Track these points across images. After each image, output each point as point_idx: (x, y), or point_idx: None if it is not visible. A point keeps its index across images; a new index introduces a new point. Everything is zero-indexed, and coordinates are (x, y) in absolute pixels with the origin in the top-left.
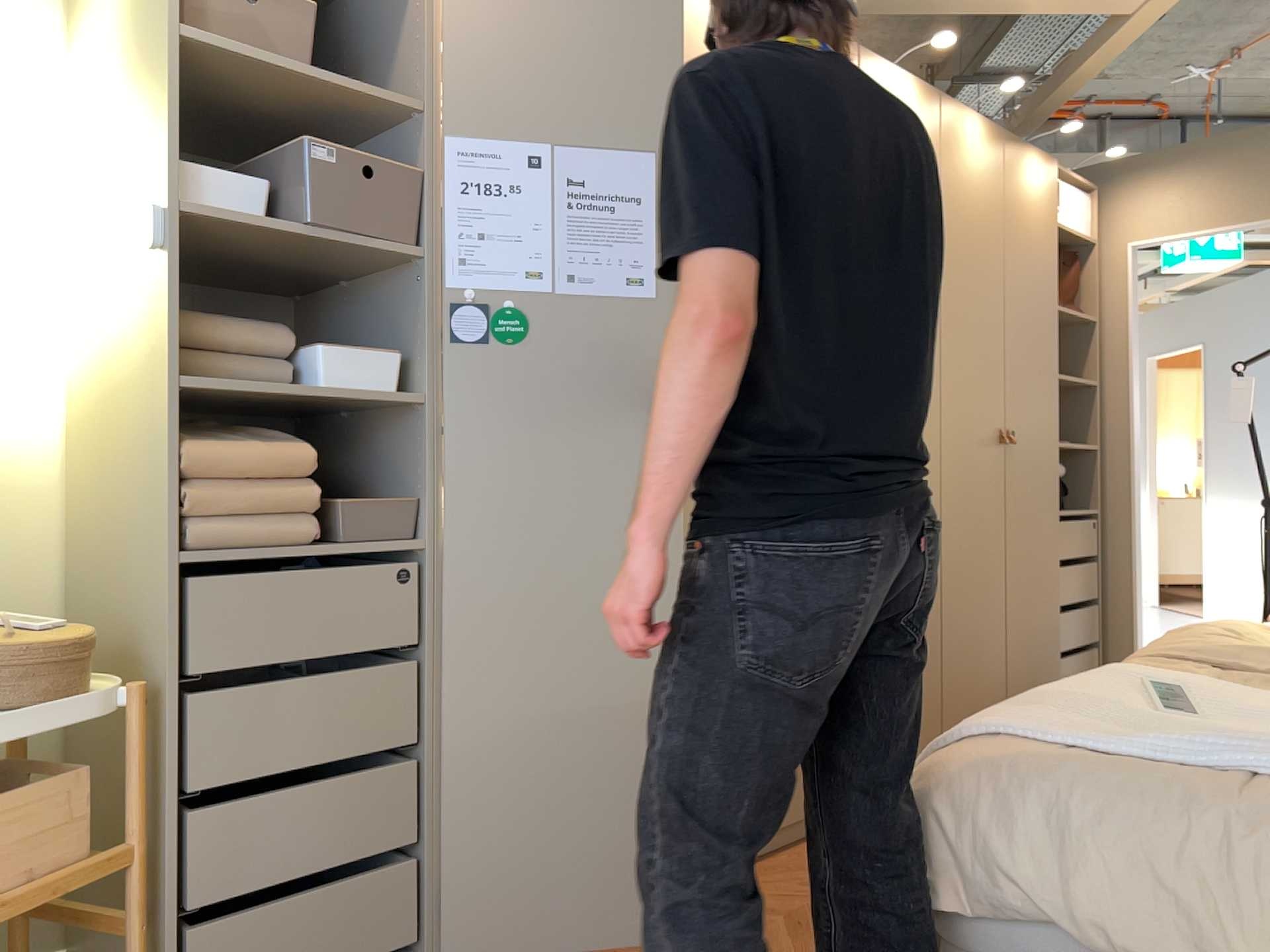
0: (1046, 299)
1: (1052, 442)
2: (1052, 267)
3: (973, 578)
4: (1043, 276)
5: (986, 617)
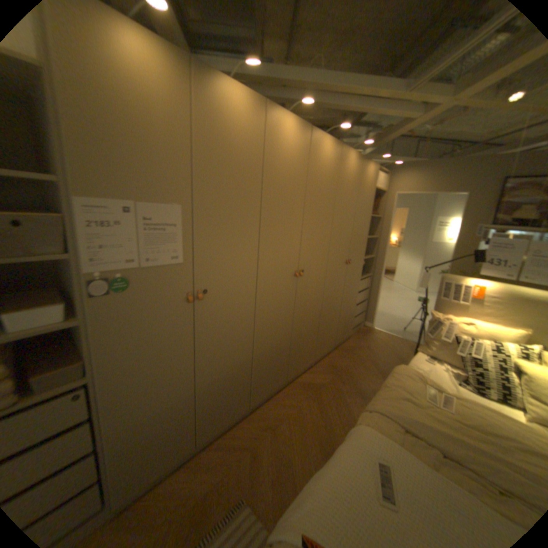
0: (368, 211)
1: (362, 256)
2: (371, 200)
3: (331, 308)
4: (368, 203)
5: (333, 318)
